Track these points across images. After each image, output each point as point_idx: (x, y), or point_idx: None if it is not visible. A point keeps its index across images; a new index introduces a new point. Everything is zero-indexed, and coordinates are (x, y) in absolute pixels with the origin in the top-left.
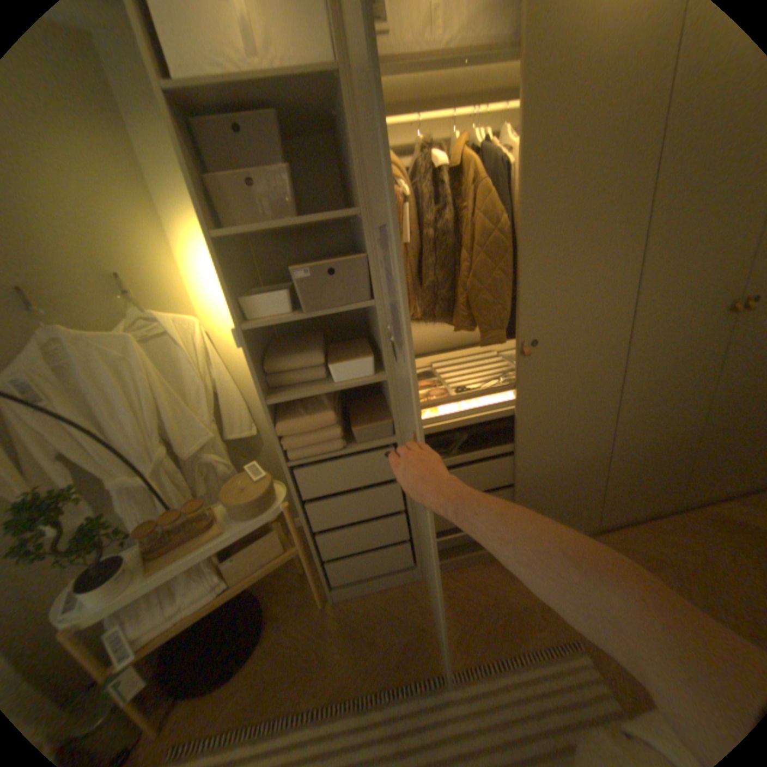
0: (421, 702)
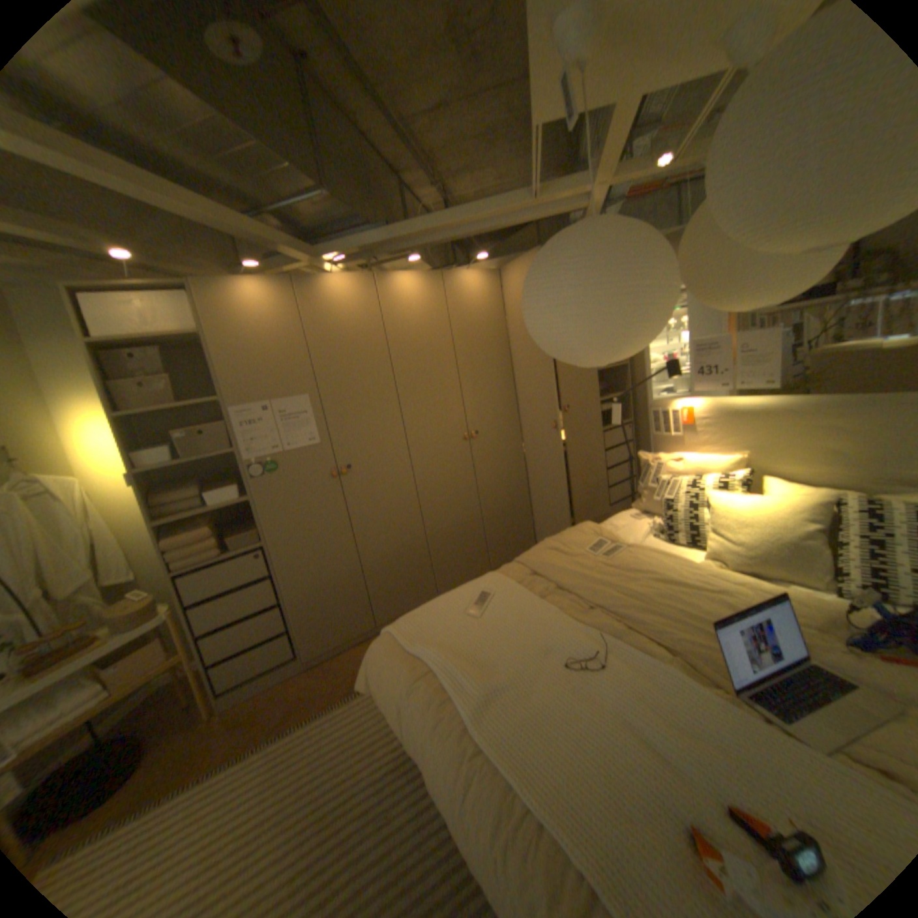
0: (293, 736)
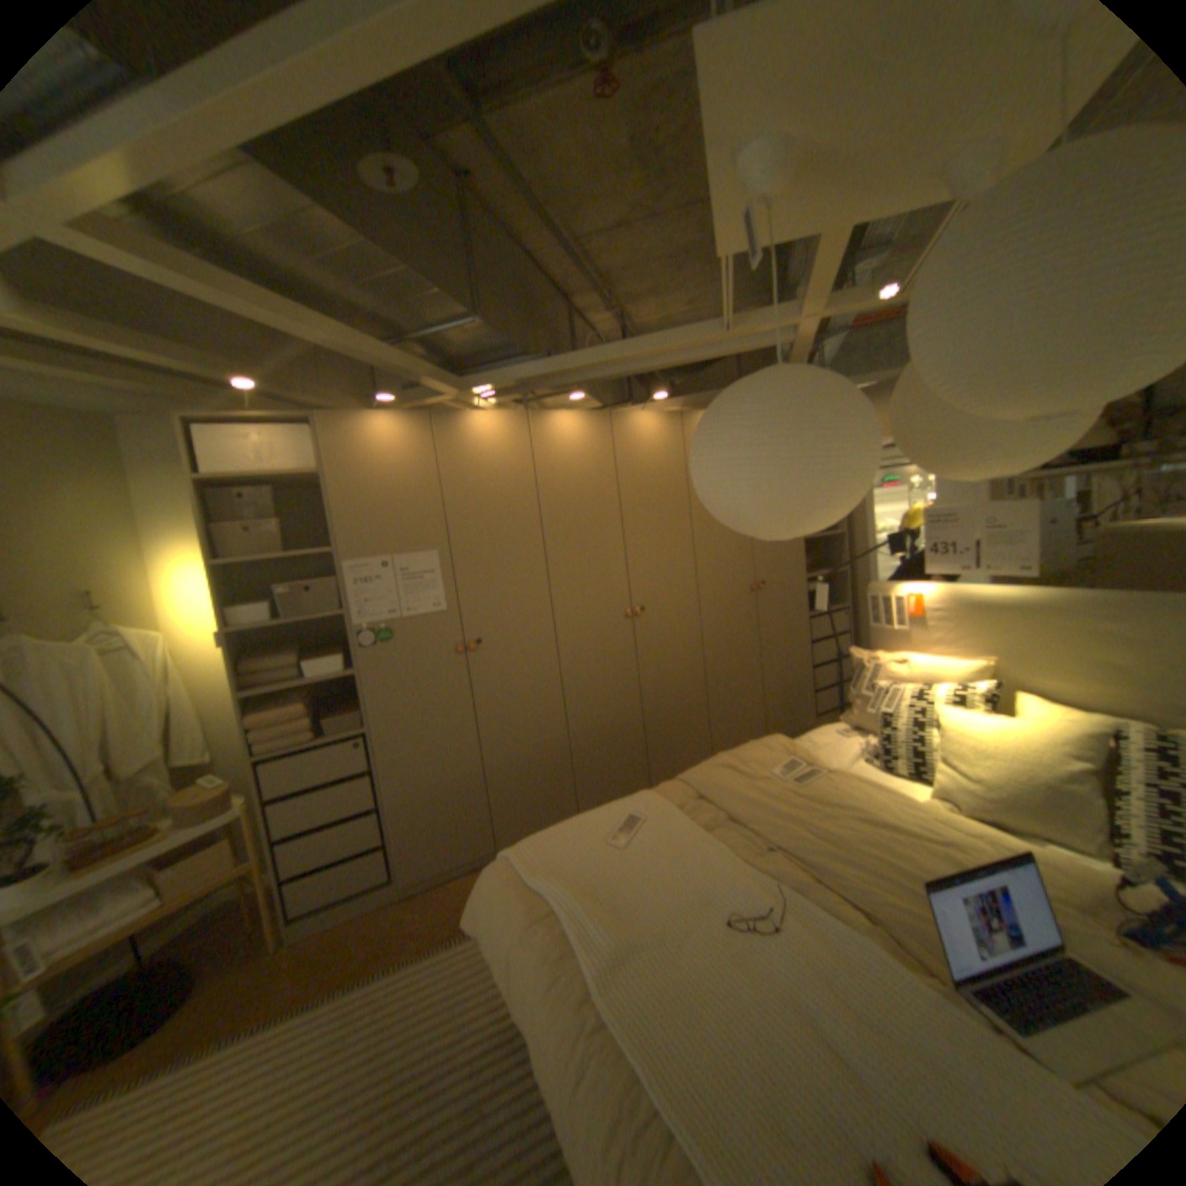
0: (377, 985)
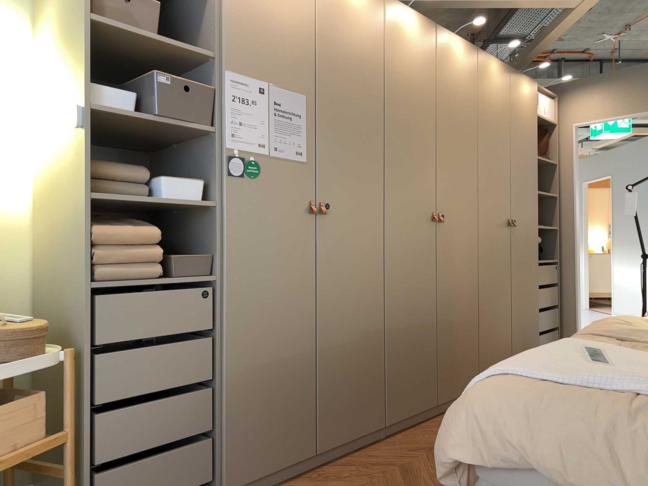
0: None
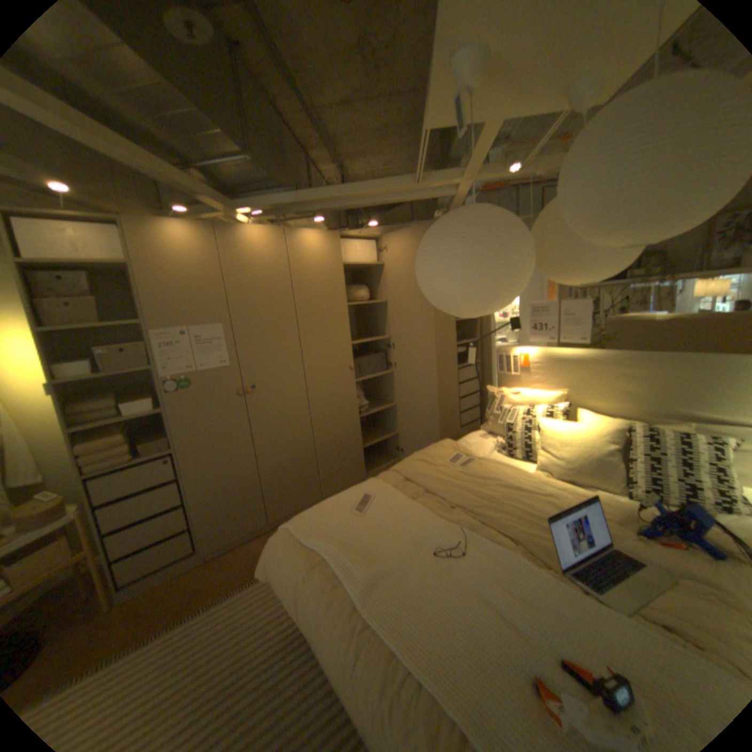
0: (191, 622)
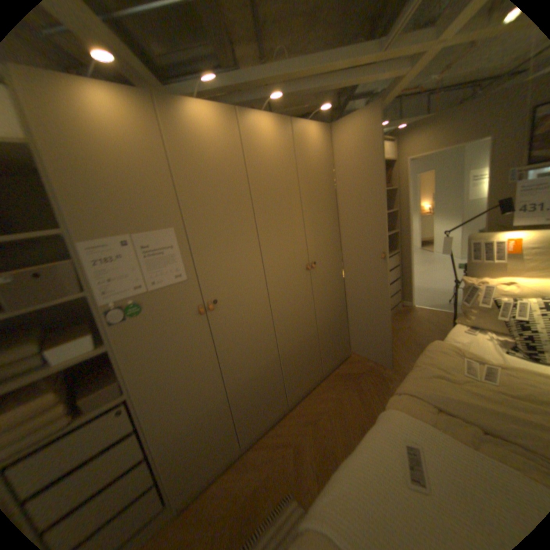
0: None
